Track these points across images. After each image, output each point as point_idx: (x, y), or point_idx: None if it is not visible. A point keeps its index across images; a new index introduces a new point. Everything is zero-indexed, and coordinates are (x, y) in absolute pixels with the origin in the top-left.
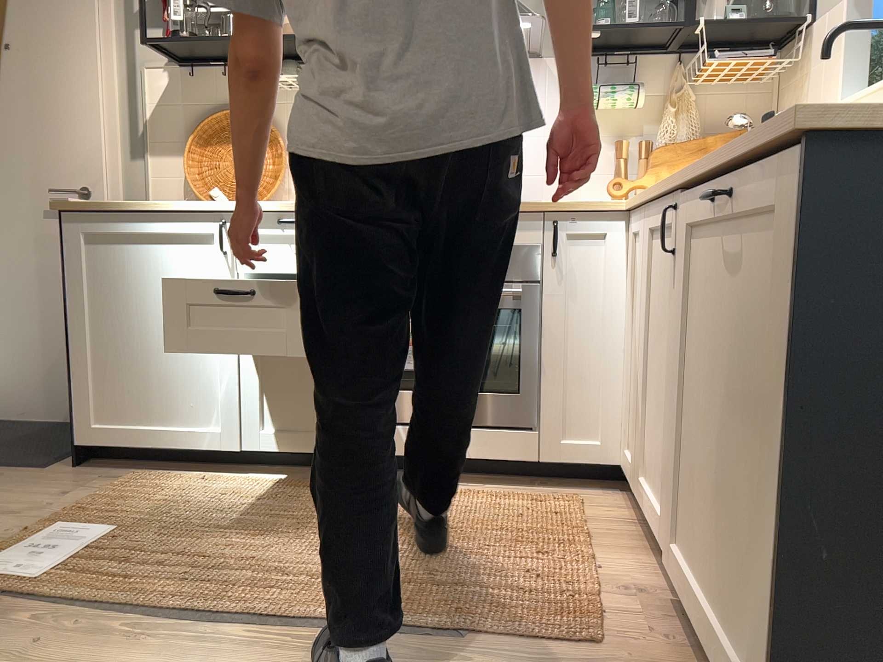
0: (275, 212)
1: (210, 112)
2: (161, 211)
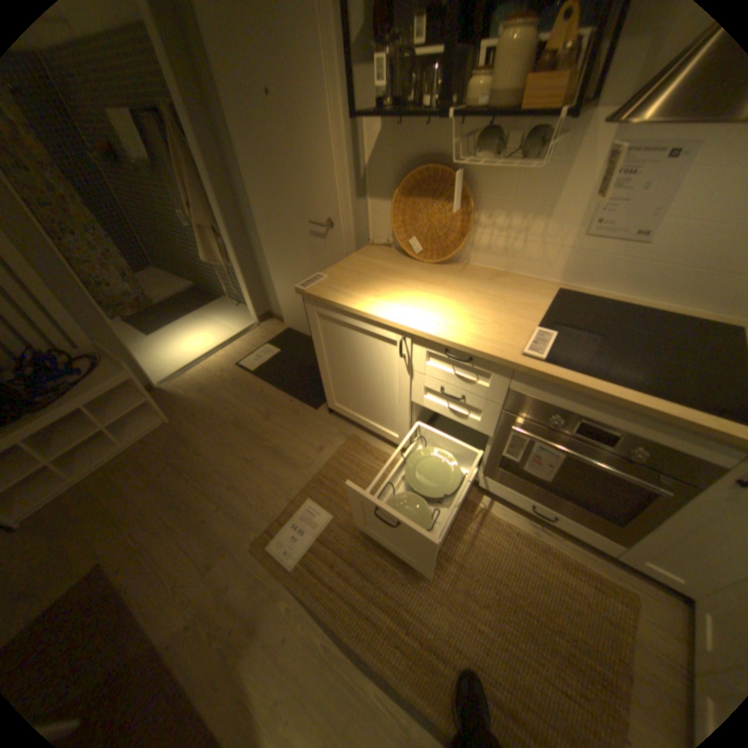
0: (444, 343)
1: (414, 159)
2: (361, 314)
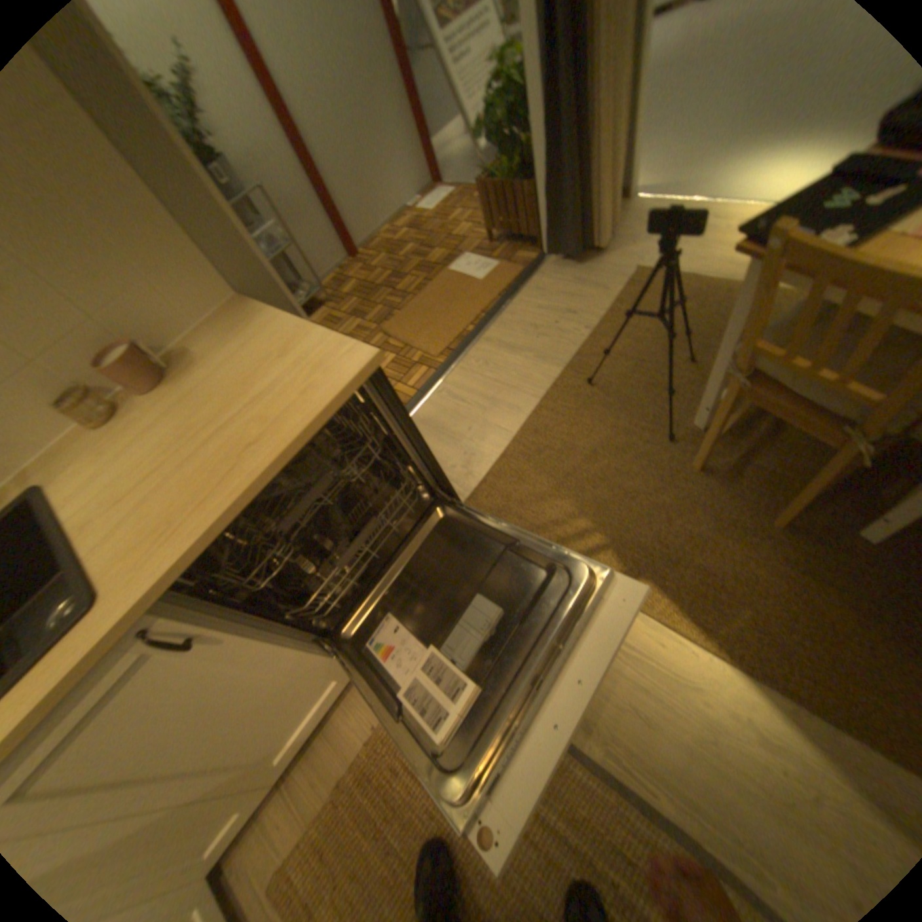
0: None
1: None
2: None
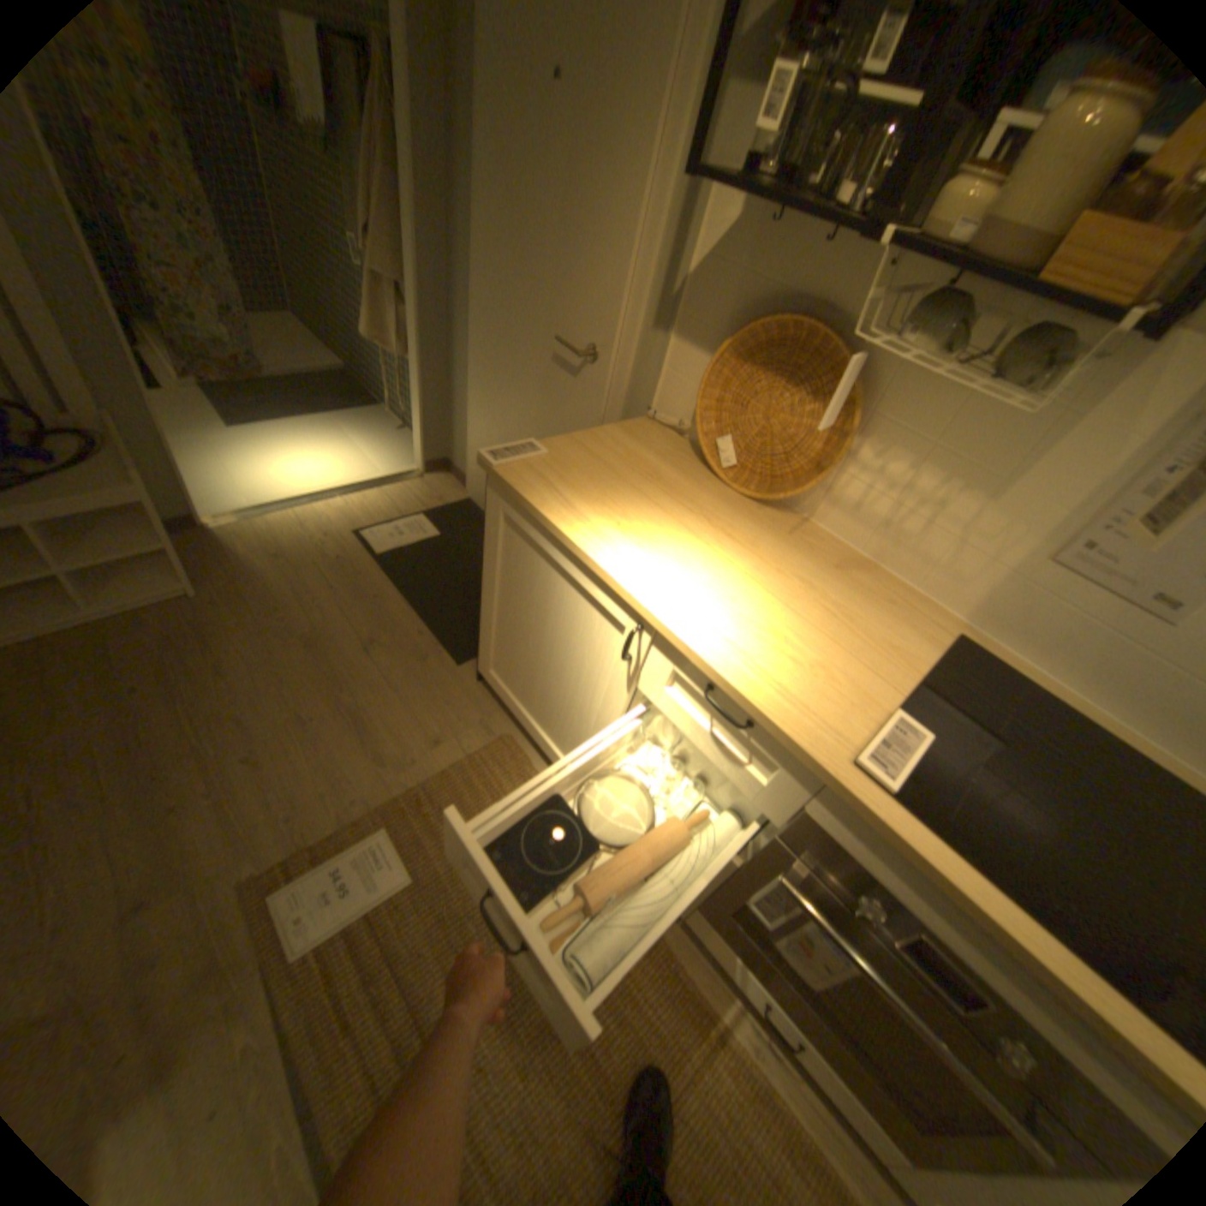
0: (712, 675)
1: (781, 300)
2: (579, 554)
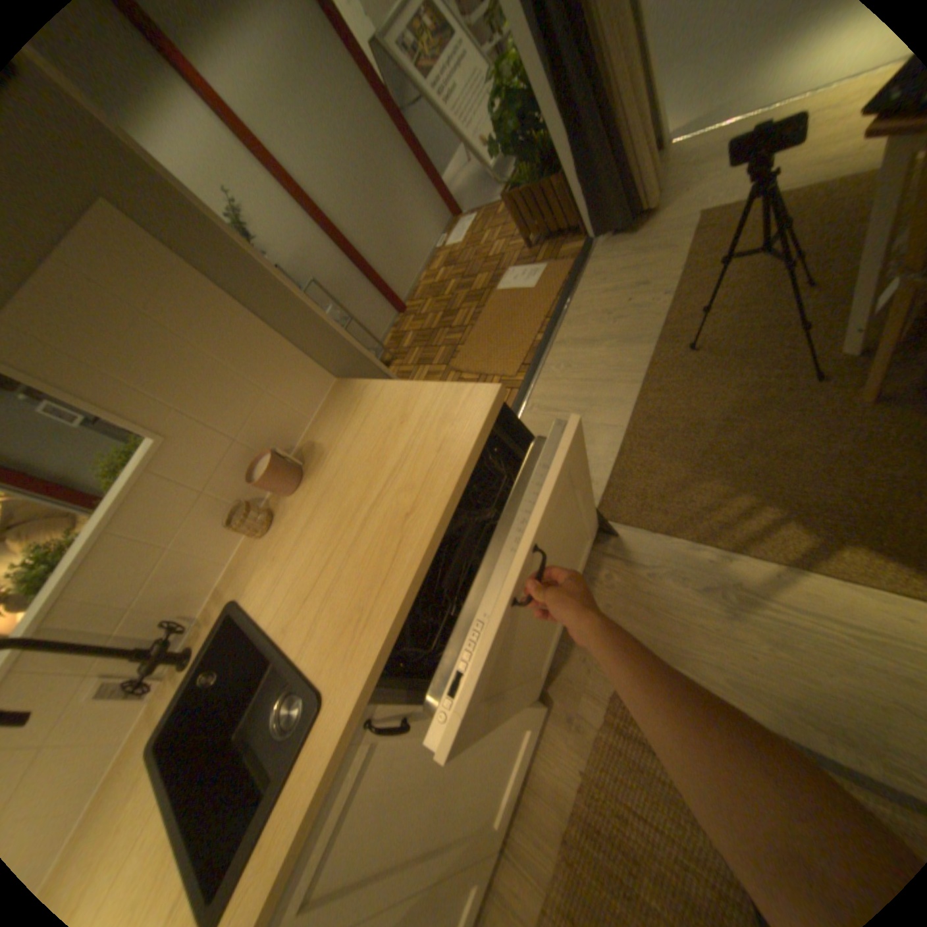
0: None
1: None
2: None
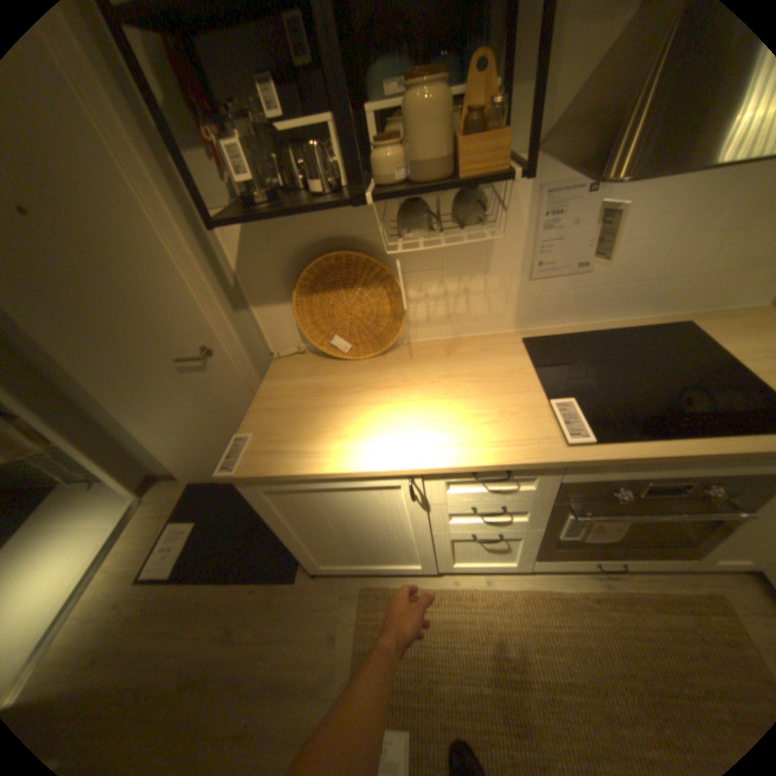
0: (472, 468)
1: (305, 251)
2: (340, 474)
